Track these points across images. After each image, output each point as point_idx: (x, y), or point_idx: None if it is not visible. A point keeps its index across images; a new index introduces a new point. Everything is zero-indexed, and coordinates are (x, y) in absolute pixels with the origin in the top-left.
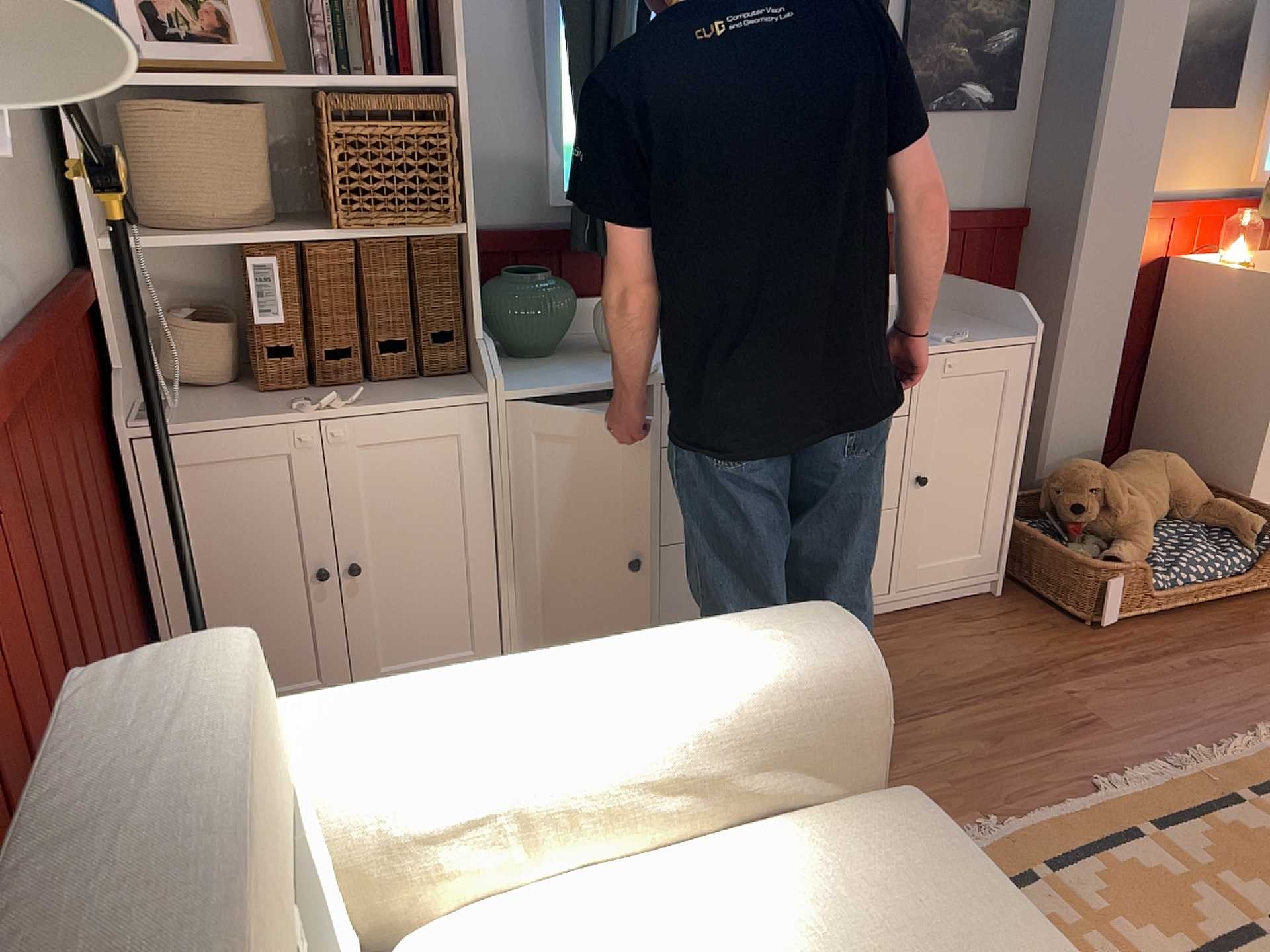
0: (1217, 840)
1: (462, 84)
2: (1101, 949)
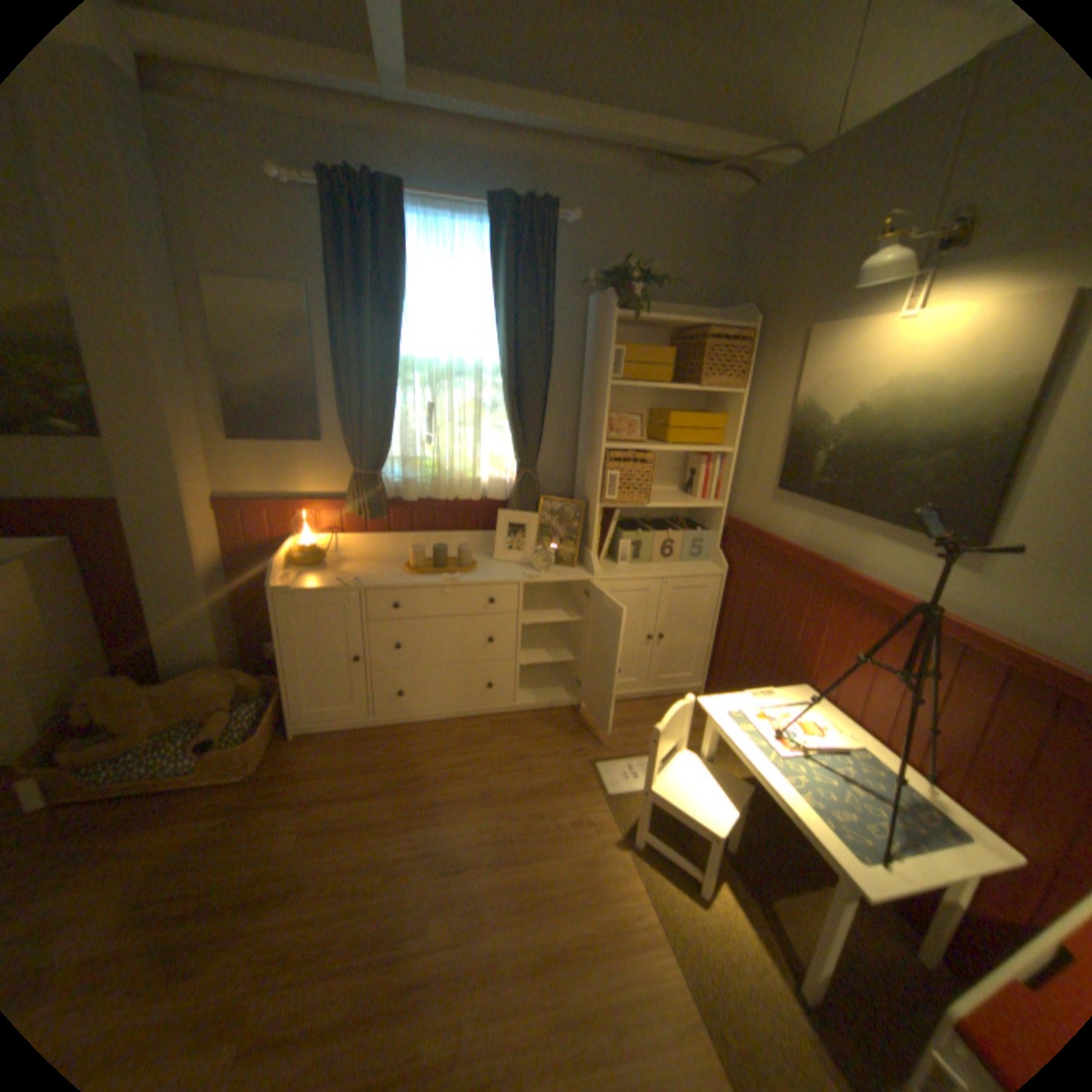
0: None
1: None
2: None
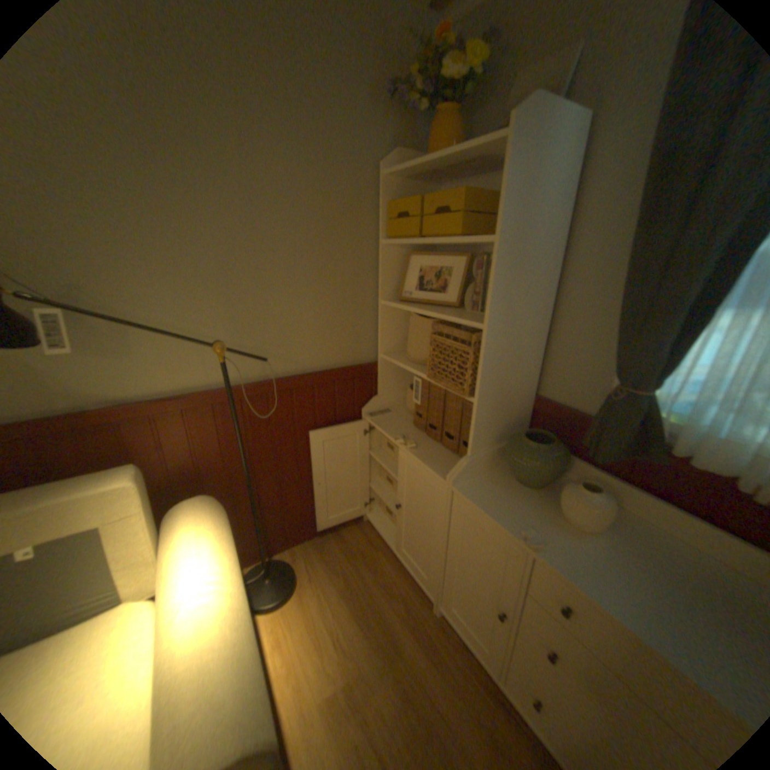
0: None
1: (489, 327)
2: None
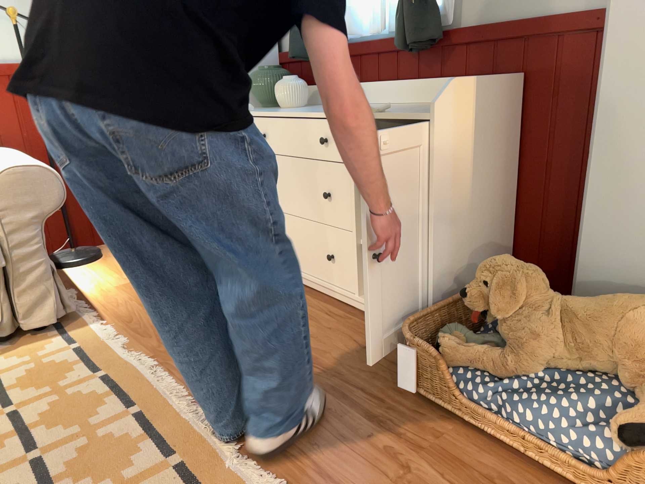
0: (121, 441)
1: None
2: (39, 392)
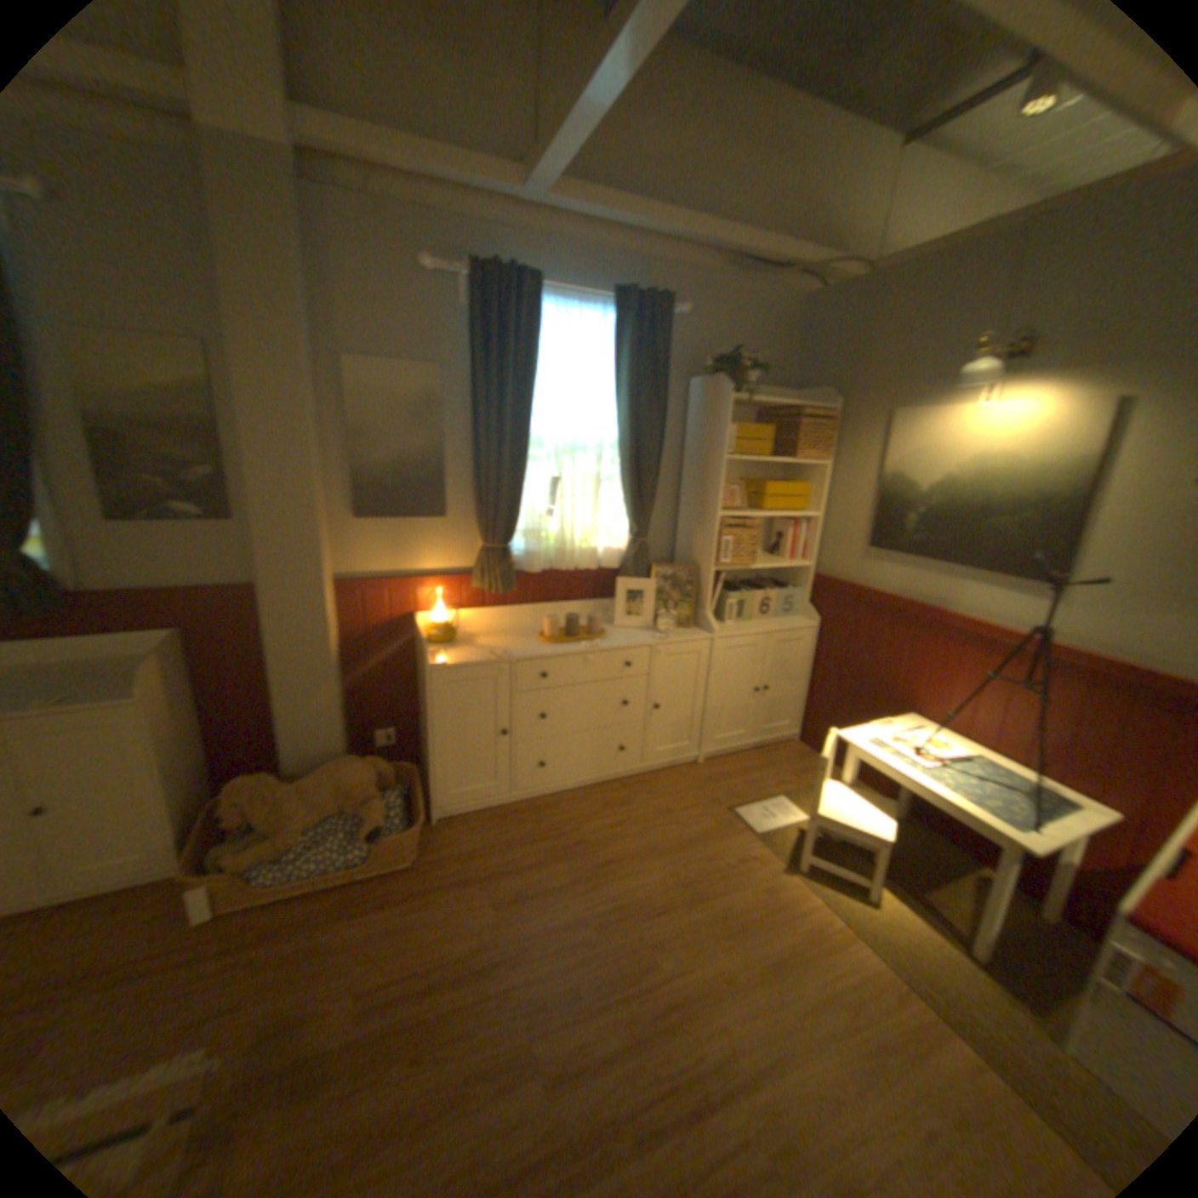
0: None
1: None
2: None
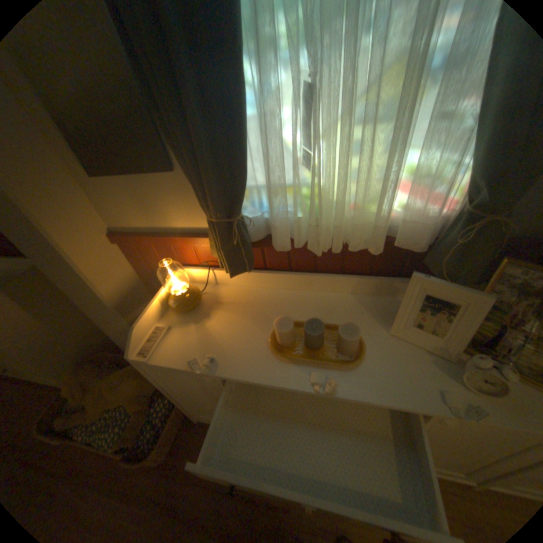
0: None
1: None
2: None
